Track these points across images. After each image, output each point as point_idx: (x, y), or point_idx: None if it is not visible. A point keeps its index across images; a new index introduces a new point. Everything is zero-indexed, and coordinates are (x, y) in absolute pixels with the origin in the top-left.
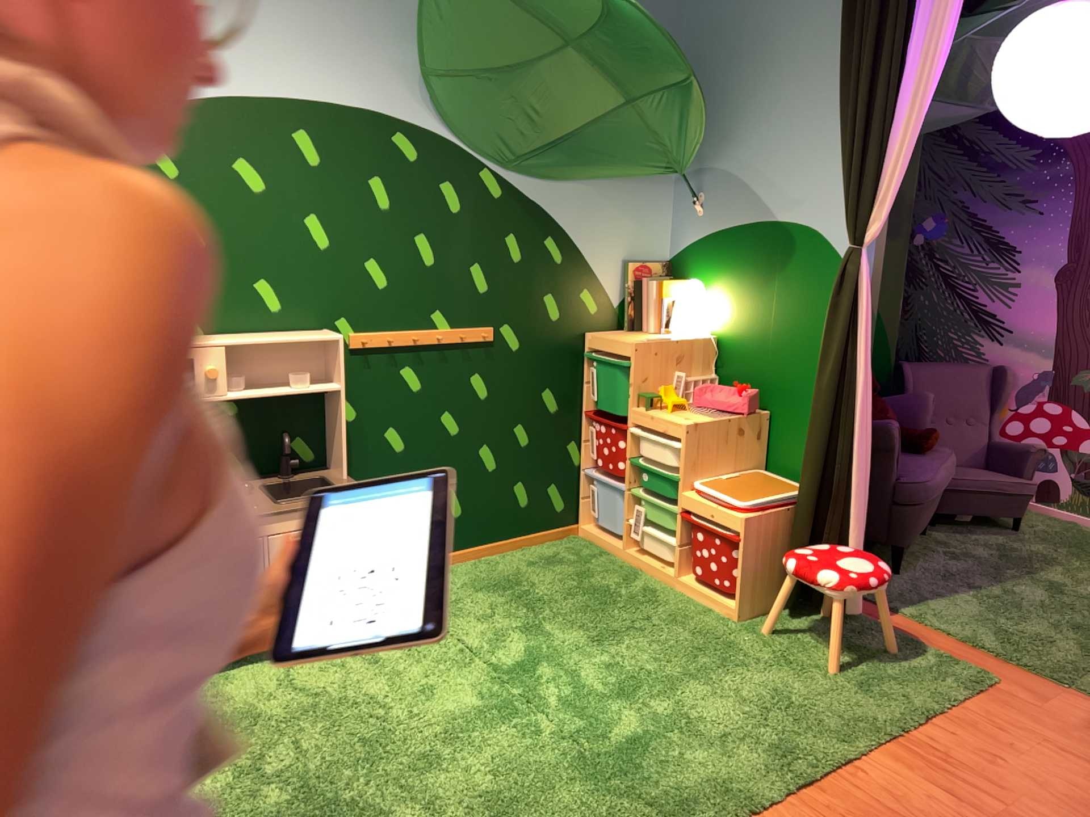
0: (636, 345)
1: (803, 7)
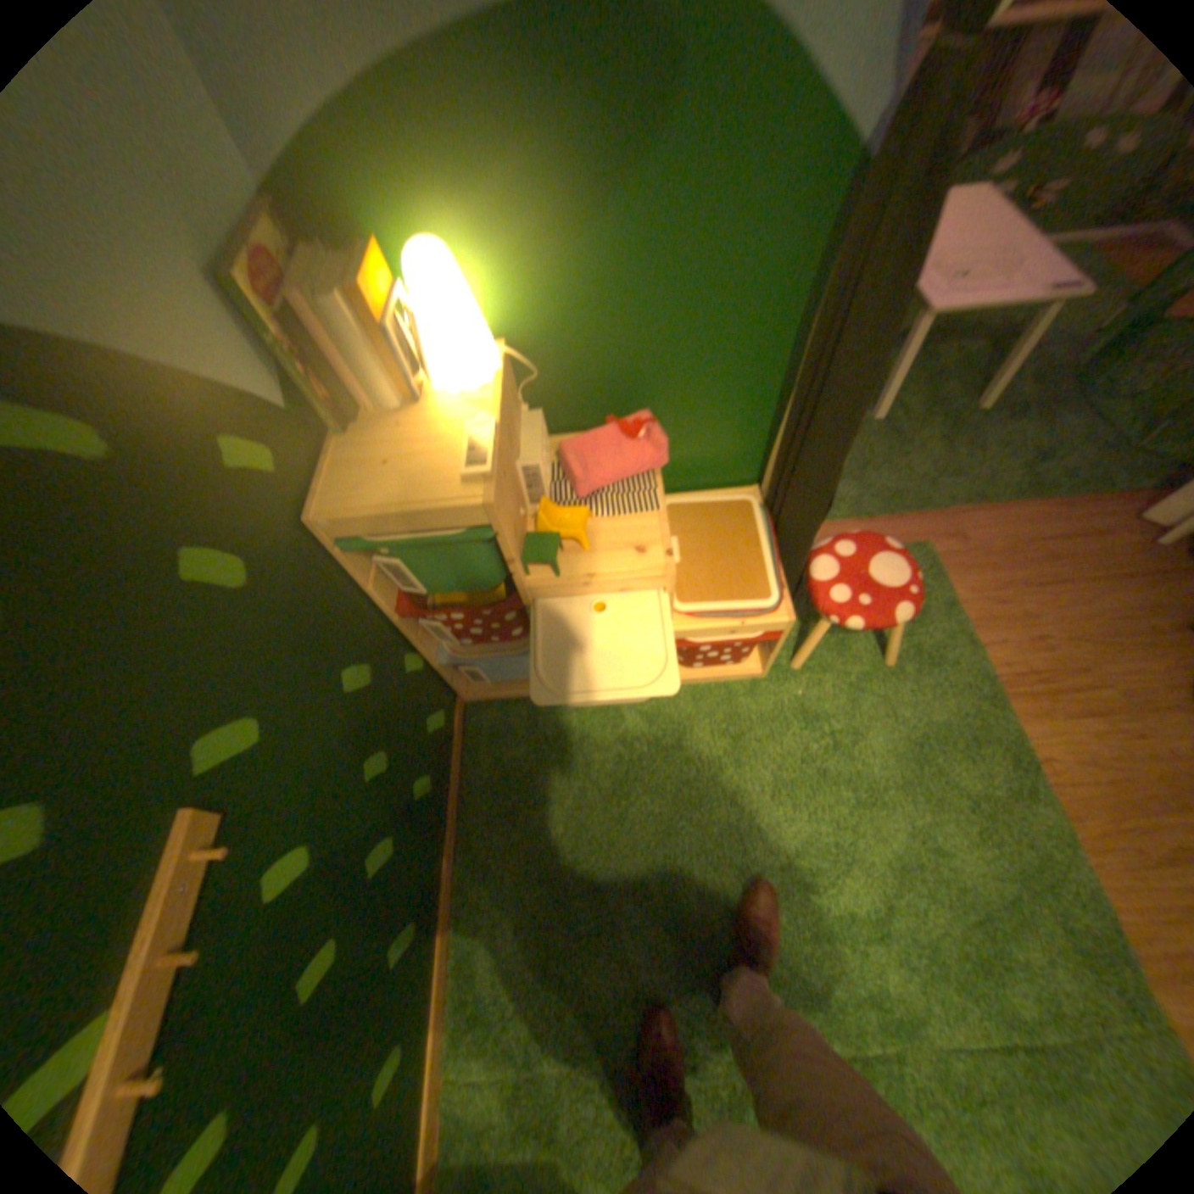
0: (494, 503)
1: None
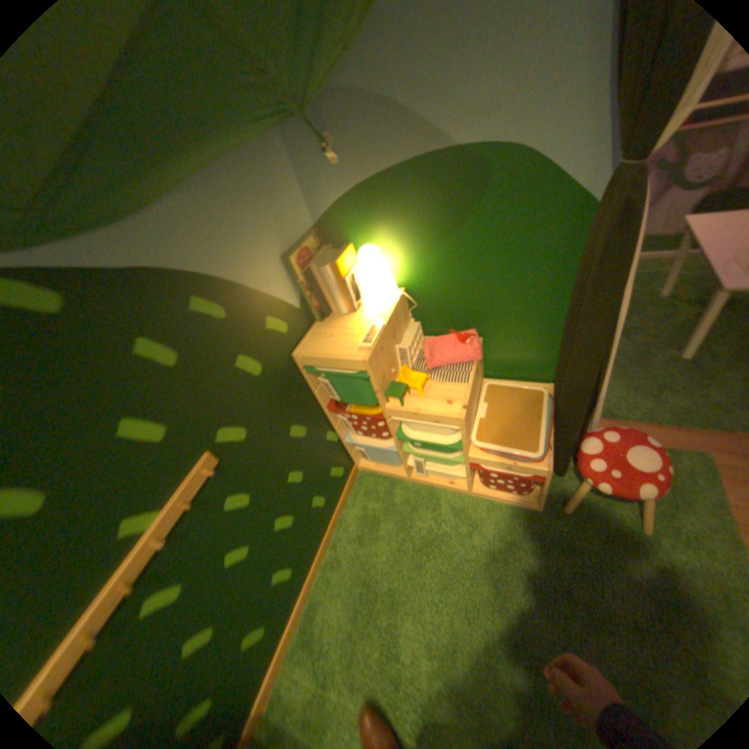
0: (368, 361)
1: None
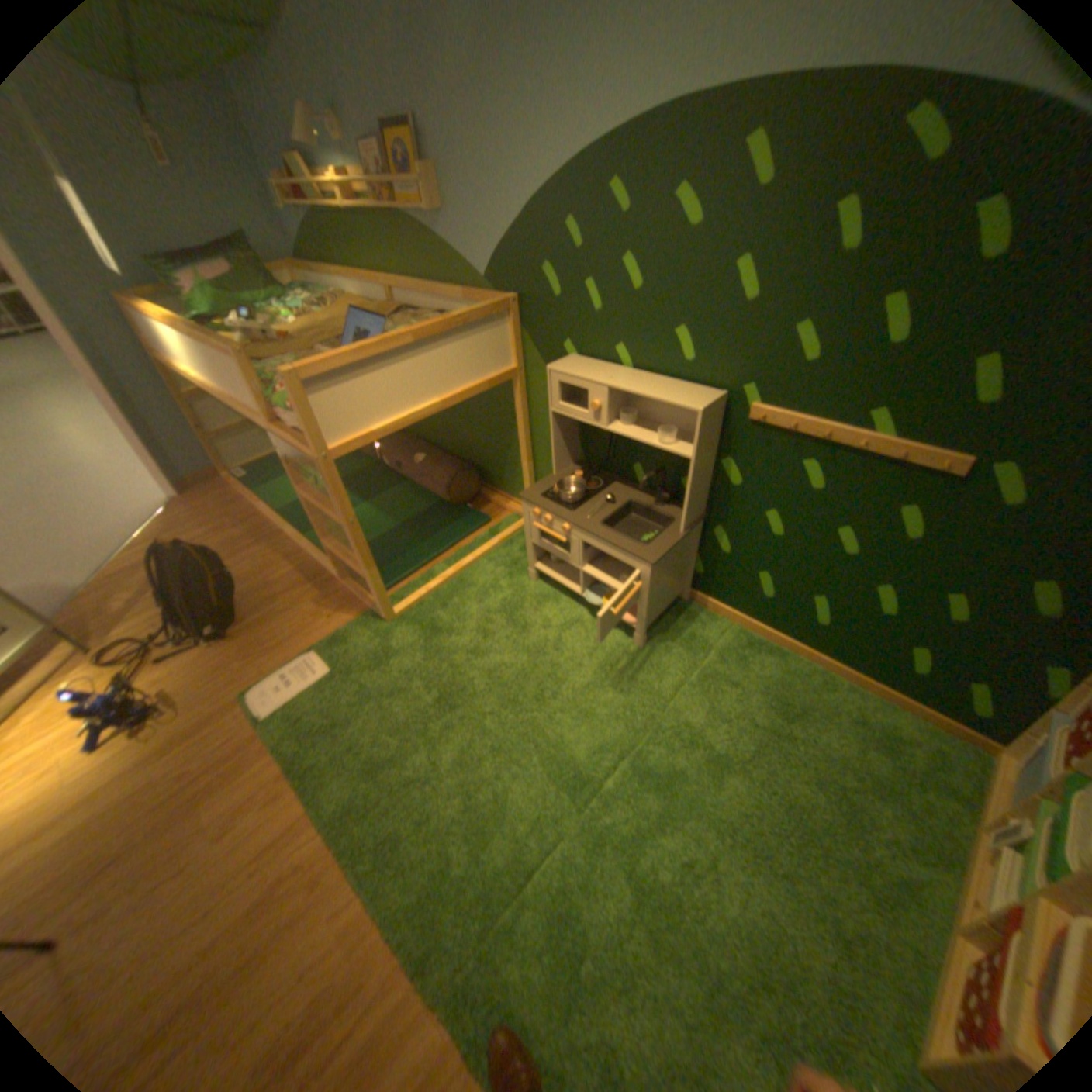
0: None
1: None
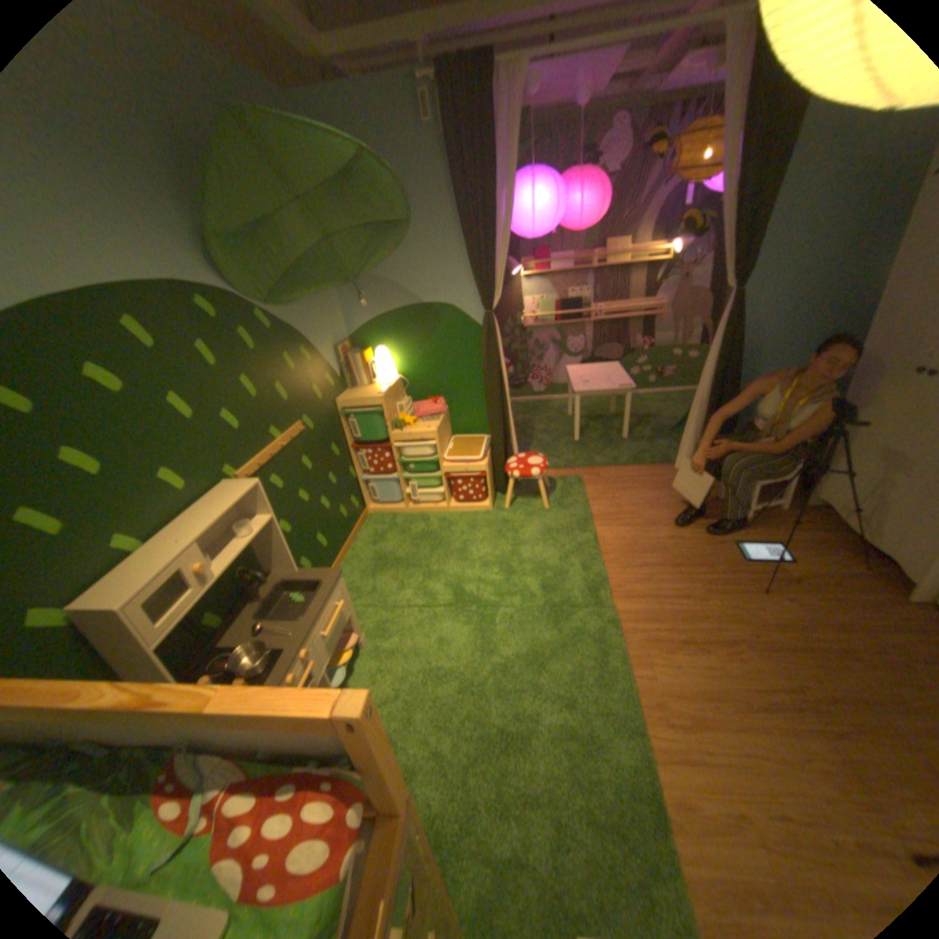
0: (382, 399)
1: (407, 166)
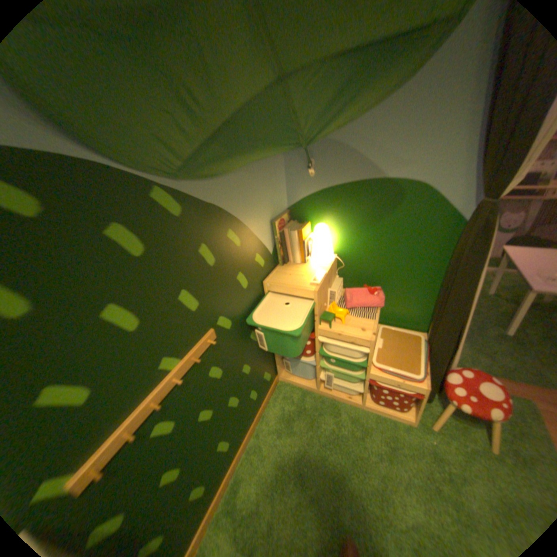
0: (316, 292)
1: None
